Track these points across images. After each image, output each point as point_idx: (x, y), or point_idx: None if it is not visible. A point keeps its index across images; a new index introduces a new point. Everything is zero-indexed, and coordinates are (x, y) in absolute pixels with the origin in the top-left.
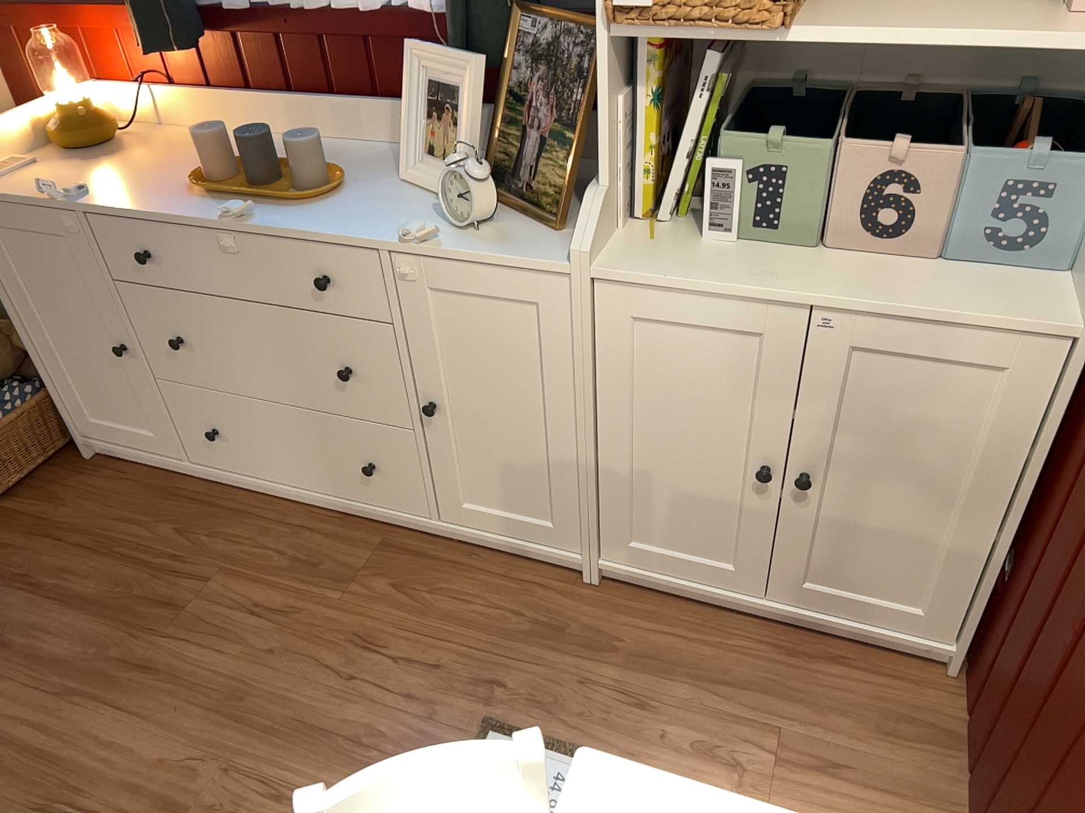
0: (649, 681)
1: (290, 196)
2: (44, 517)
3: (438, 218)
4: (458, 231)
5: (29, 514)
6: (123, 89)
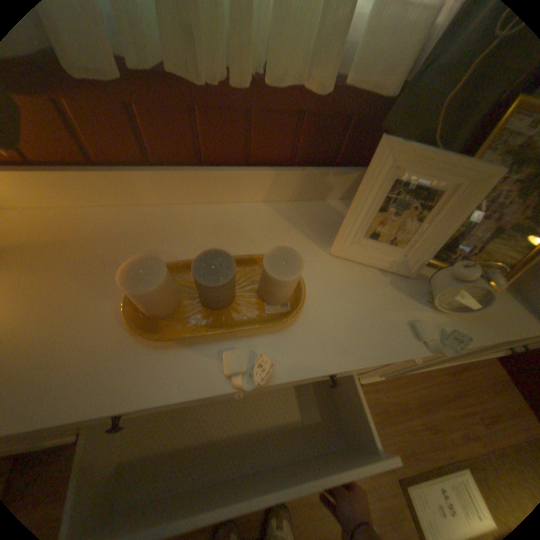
0: (429, 418)
1: (285, 324)
2: None
3: (416, 303)
4: (455, 321)
5: None
6: None
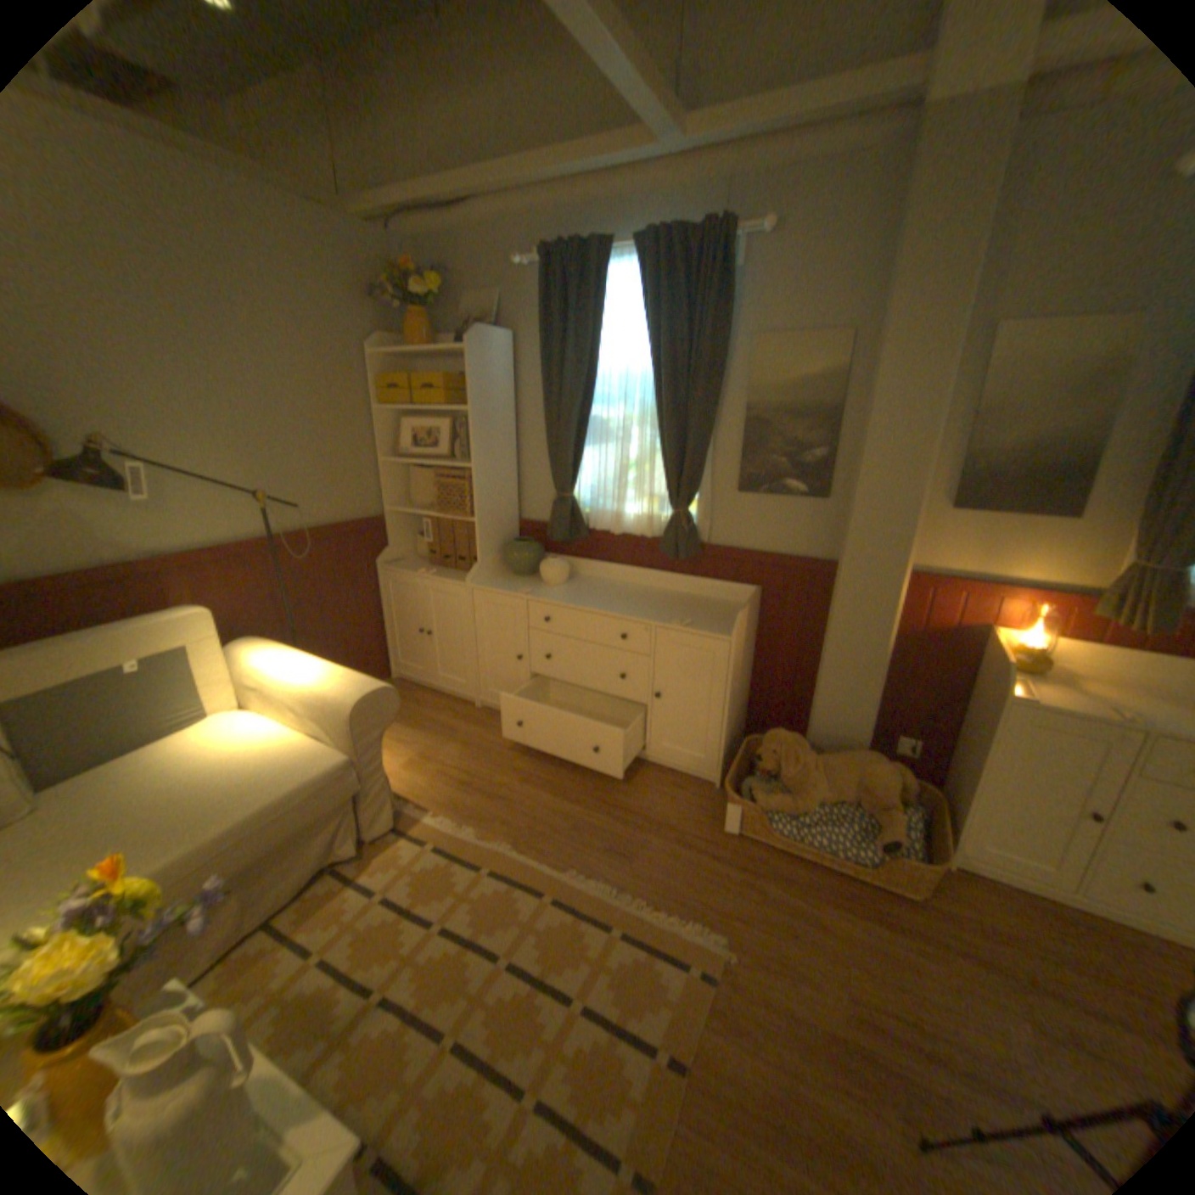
0: None
1: None
2: (979, 925)
3: None
4: None
5: (961, 919)
6: (1036, 638)
